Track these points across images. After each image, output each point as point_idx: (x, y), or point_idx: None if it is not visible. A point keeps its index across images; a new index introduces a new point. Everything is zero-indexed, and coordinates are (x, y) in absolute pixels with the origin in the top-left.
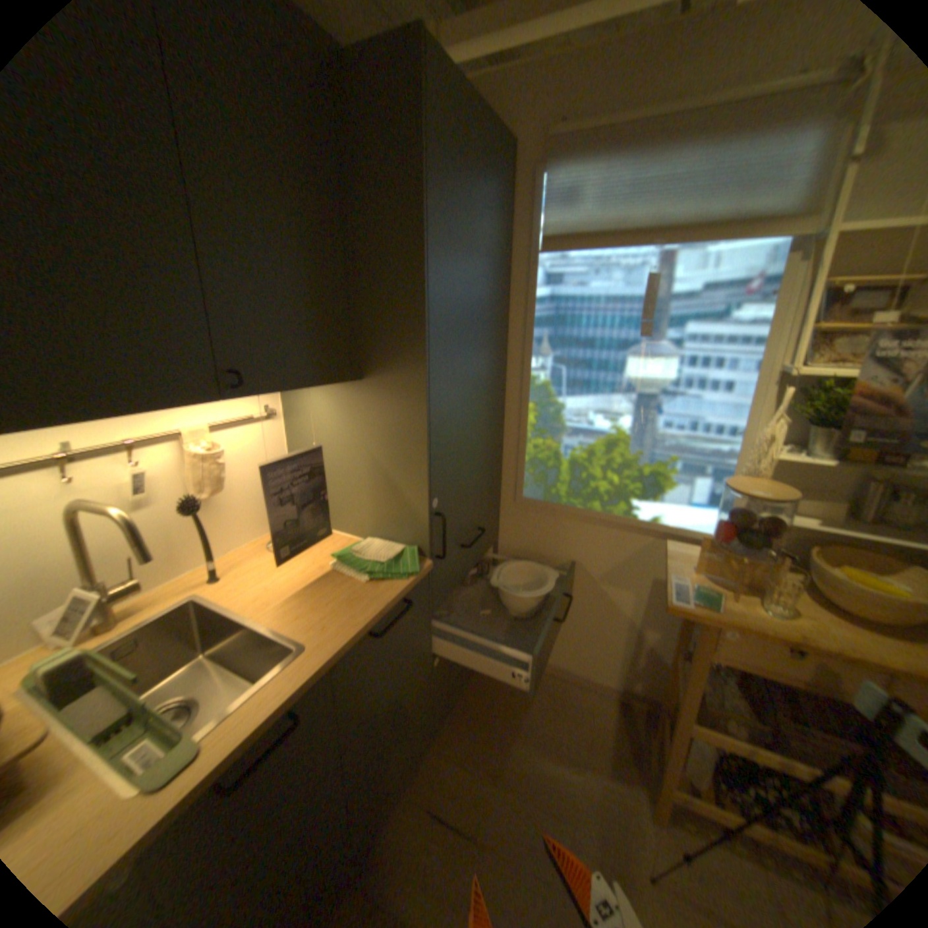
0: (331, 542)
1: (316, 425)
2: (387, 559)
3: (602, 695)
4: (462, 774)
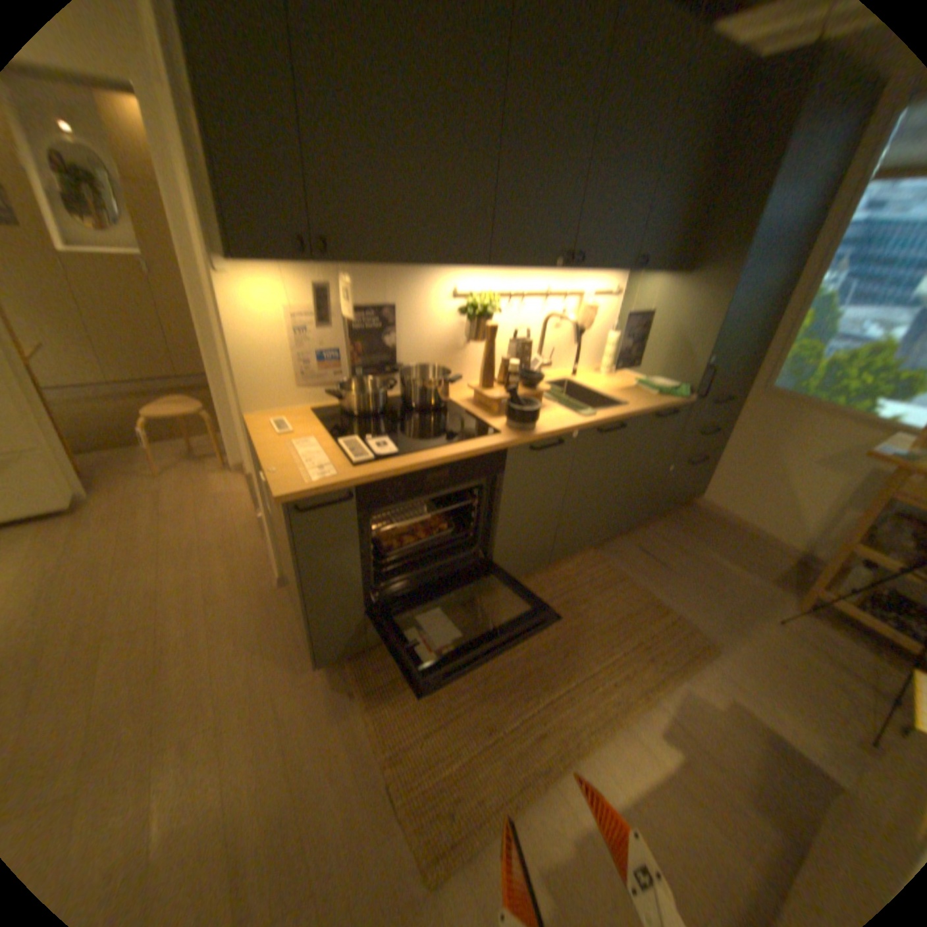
0: (629, 376)
1: (644, 301)
2: (669, 386)
3: (786, 552)
4: (662, 542)
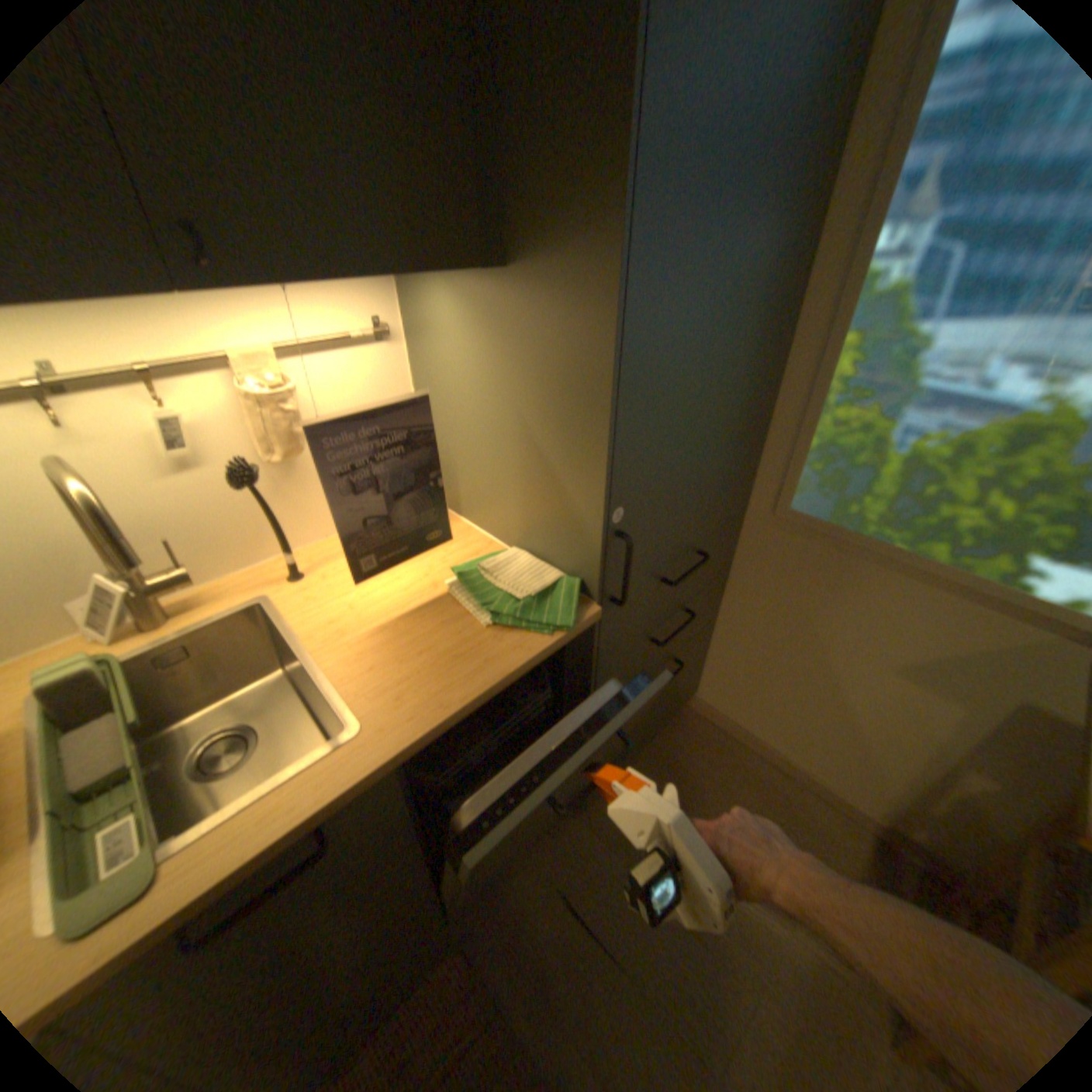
0: (464, 540)
1: (444, 352)
2: (528, 591)
3: (852, 818)
4: (615, 860)
